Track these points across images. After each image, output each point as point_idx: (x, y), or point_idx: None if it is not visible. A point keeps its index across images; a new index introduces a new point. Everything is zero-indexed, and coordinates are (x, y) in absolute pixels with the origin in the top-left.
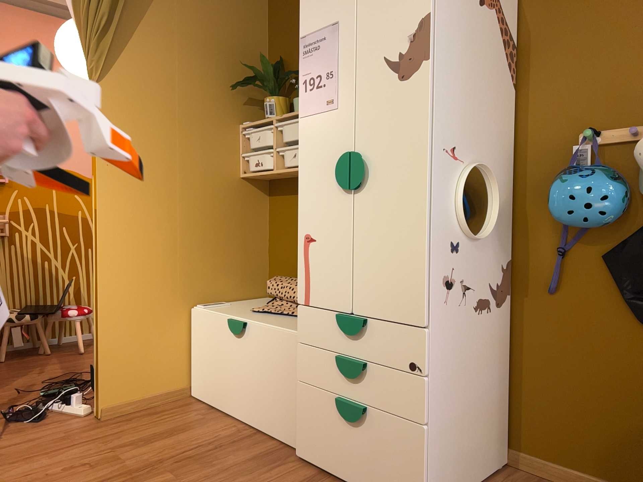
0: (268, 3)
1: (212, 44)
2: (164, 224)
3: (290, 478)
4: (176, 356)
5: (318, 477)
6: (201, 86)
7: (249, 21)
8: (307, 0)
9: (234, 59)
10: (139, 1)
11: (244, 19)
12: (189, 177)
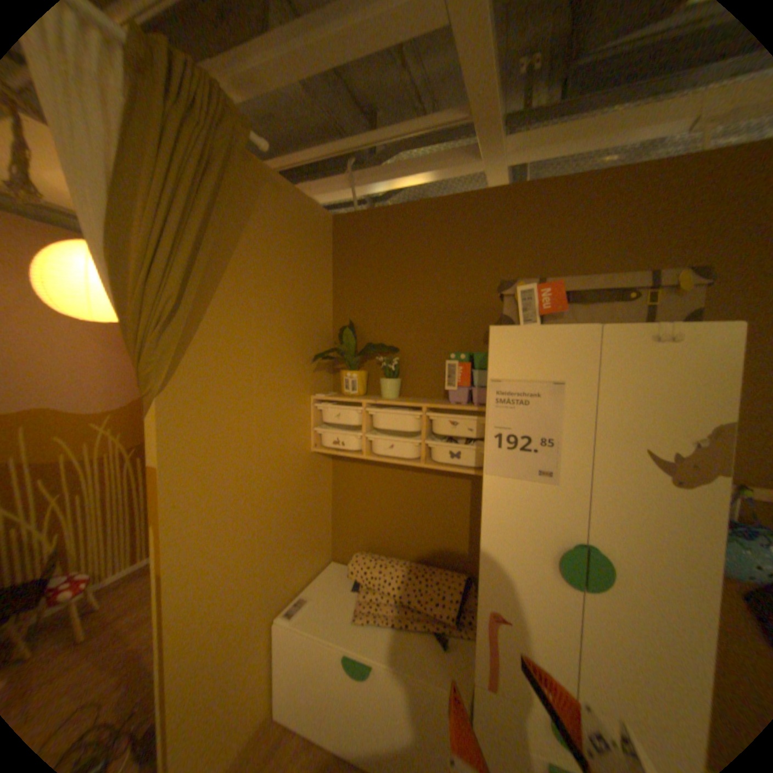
0: (332, 256)
1: (287, 309)
2: (243, 545)
3: None
4: (258, 687)
5: None
6: (277, 363)
7: (317, 278)
8: (505, 336)
9: (306, 323)
10: (209, 264)
11: (314, 276)
12: (267, 475)
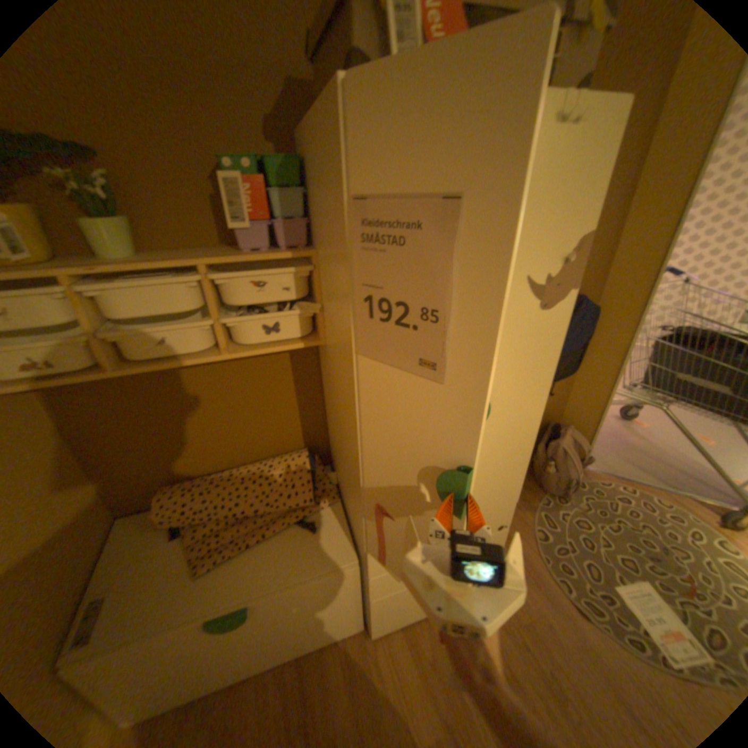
0: None
1: None
2: None
3: (401, 662)
4: None
5: (408, 634)
6: None
7: None
8: (374, 98)
9: None
10: None
11: None
12: None
